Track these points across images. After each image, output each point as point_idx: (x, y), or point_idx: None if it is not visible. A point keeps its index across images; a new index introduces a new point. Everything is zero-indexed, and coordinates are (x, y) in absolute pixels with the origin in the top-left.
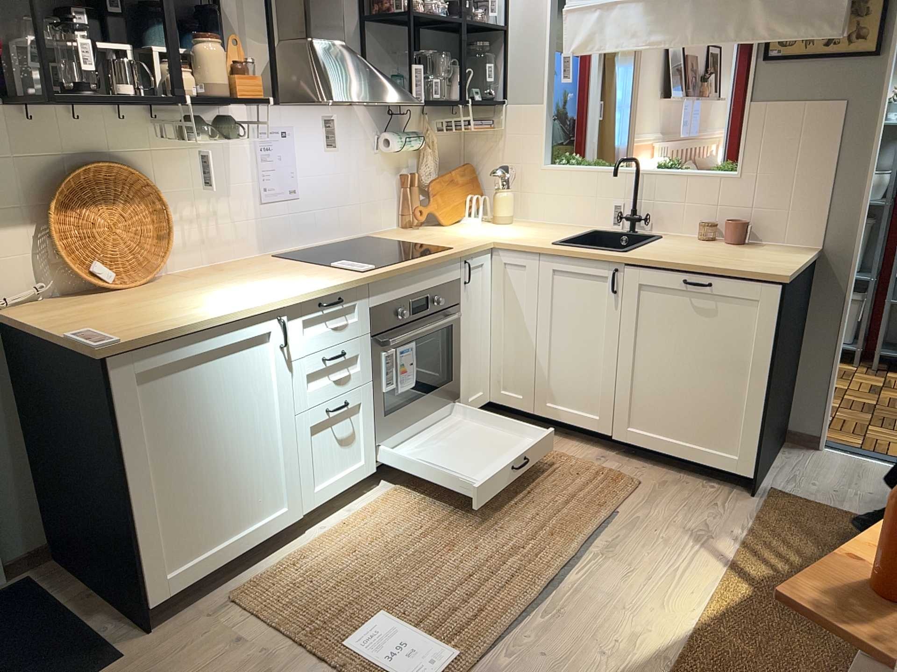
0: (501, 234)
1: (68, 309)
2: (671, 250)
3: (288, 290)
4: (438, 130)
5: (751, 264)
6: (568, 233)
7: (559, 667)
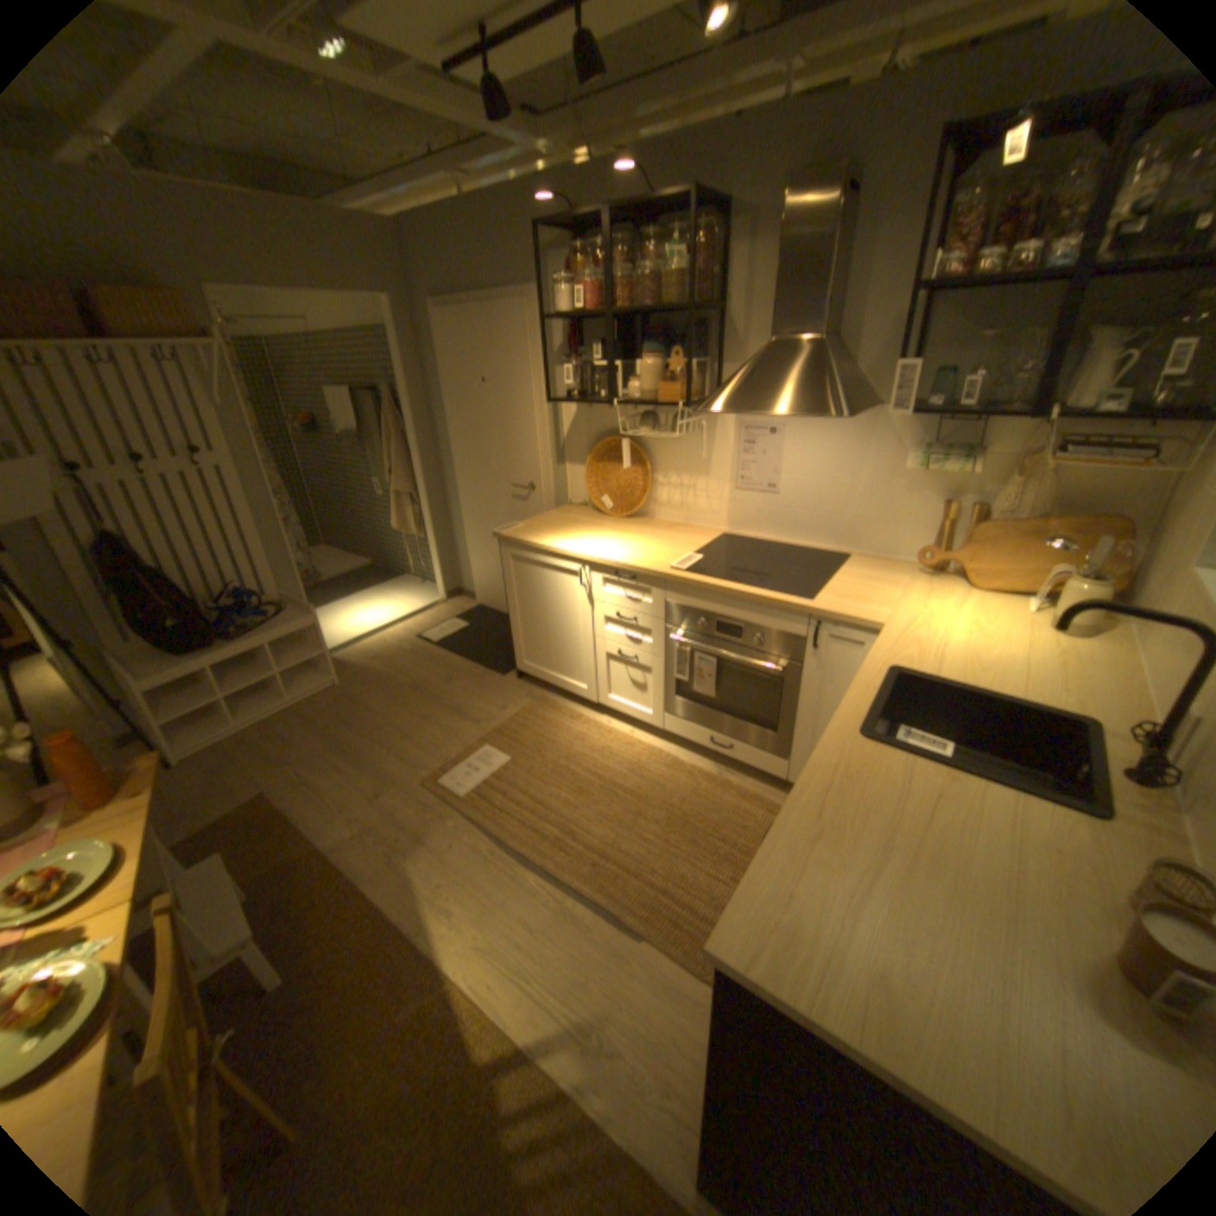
0: (949, 629)
1: (570, 515)
2: (921, 803)
3: (608, 553)
4: (1071, 451)
5: (827, 915)
6: (1035, 691)
7: (437, 855)
